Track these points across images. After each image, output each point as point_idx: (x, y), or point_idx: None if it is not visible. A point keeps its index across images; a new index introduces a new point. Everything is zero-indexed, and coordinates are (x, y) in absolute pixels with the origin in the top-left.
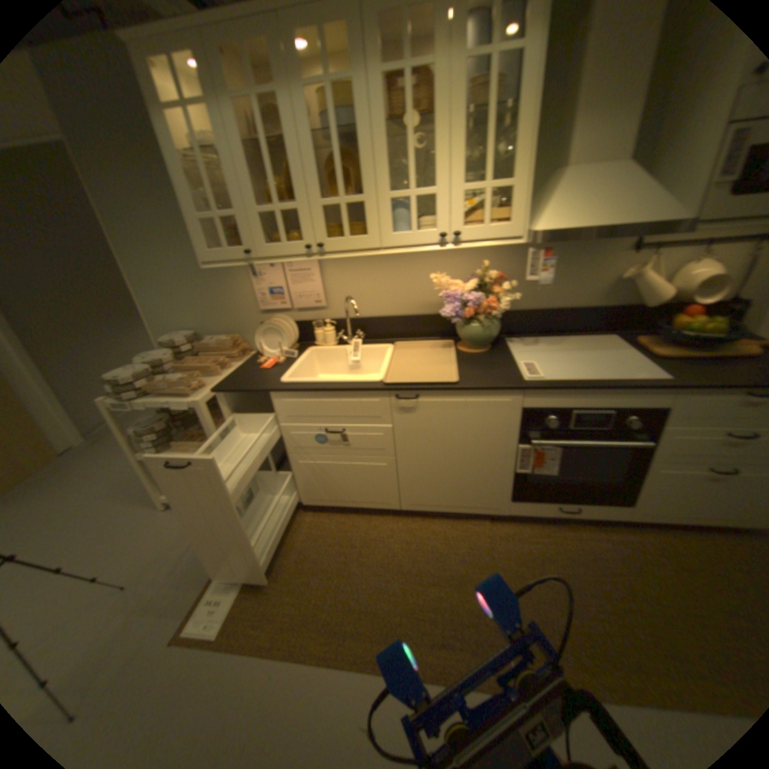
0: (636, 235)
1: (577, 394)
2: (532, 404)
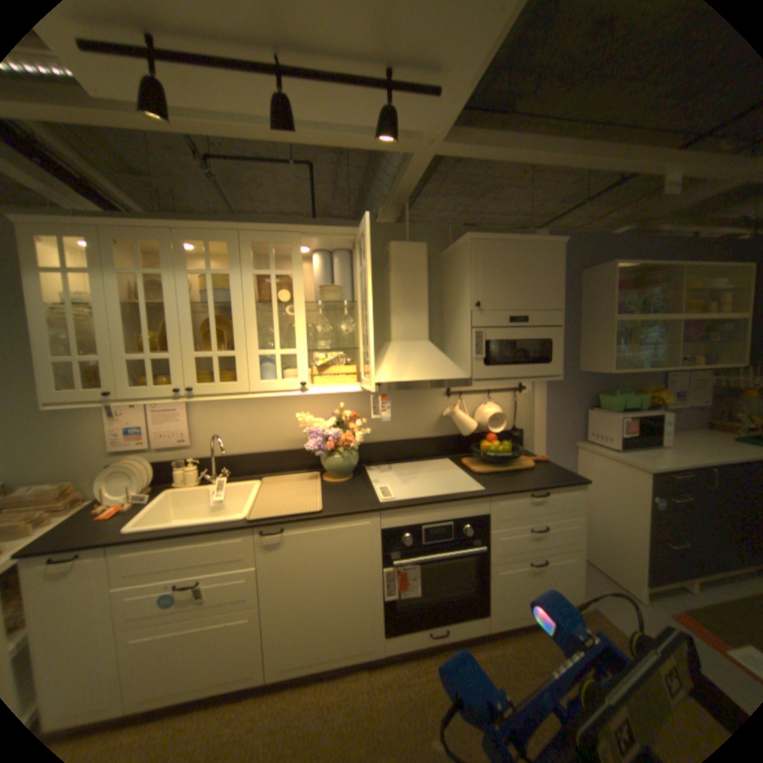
0: (444, 387)
1: (421, 511)
2: (387, 524)
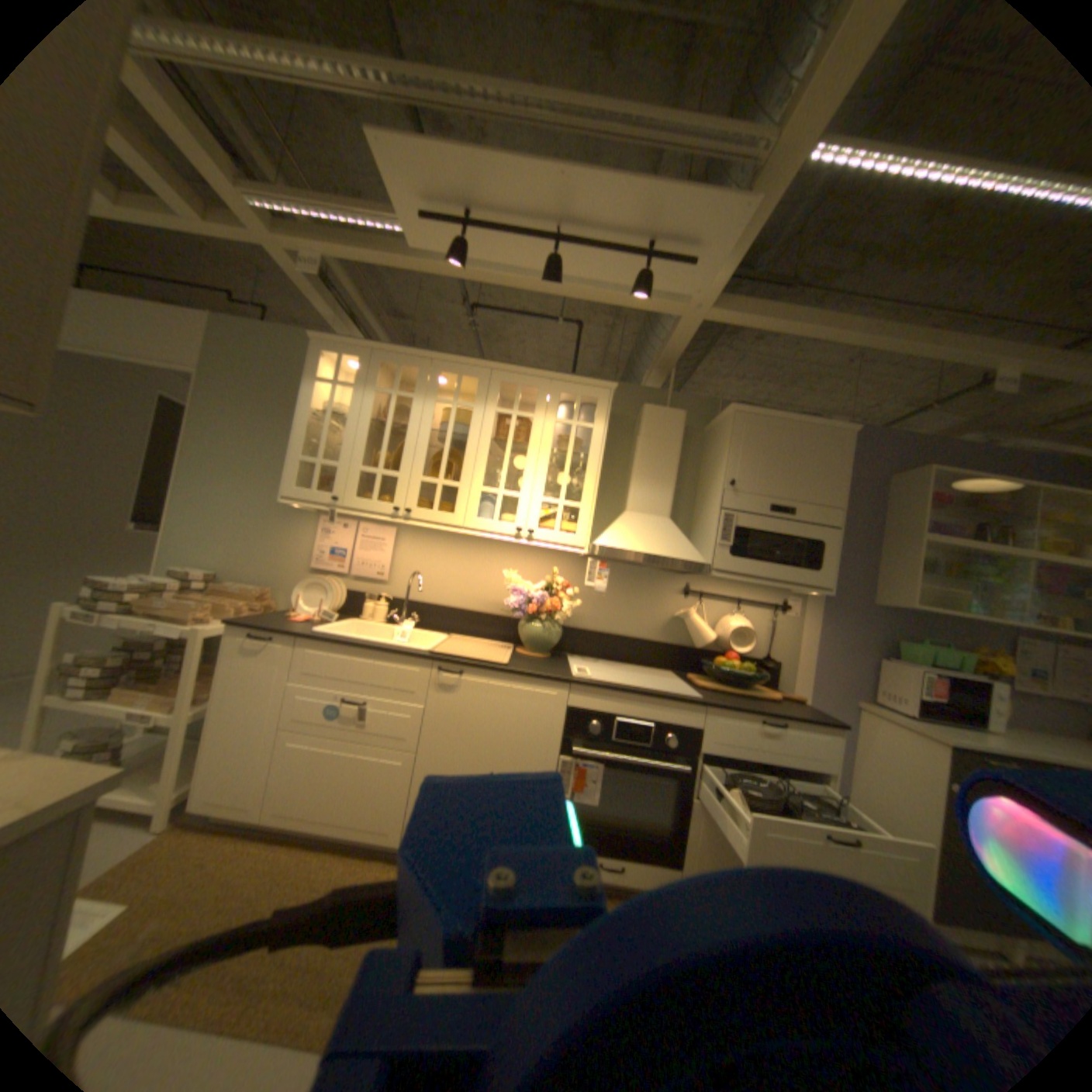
0: (682, 583)
1: (616, 697)
2: (574, 701)
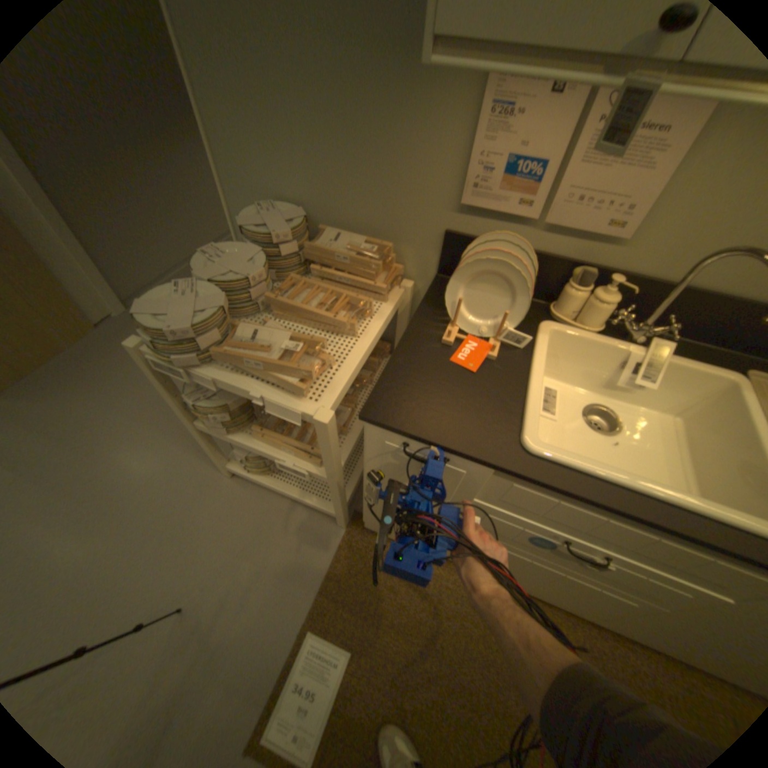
0: None
1: None
2: None
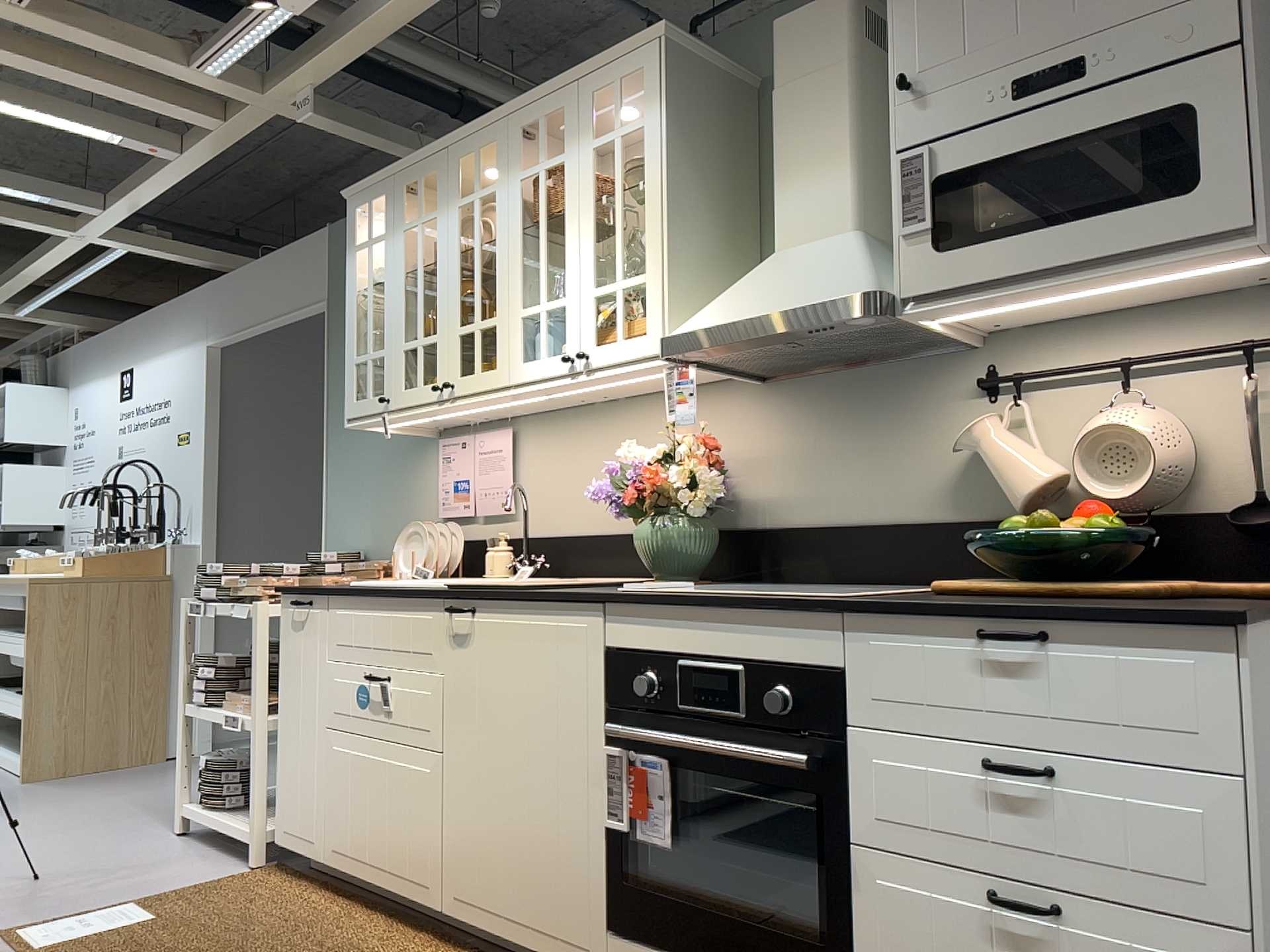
0: (978, 366)
1: (677, 617)
2: (615, 636)
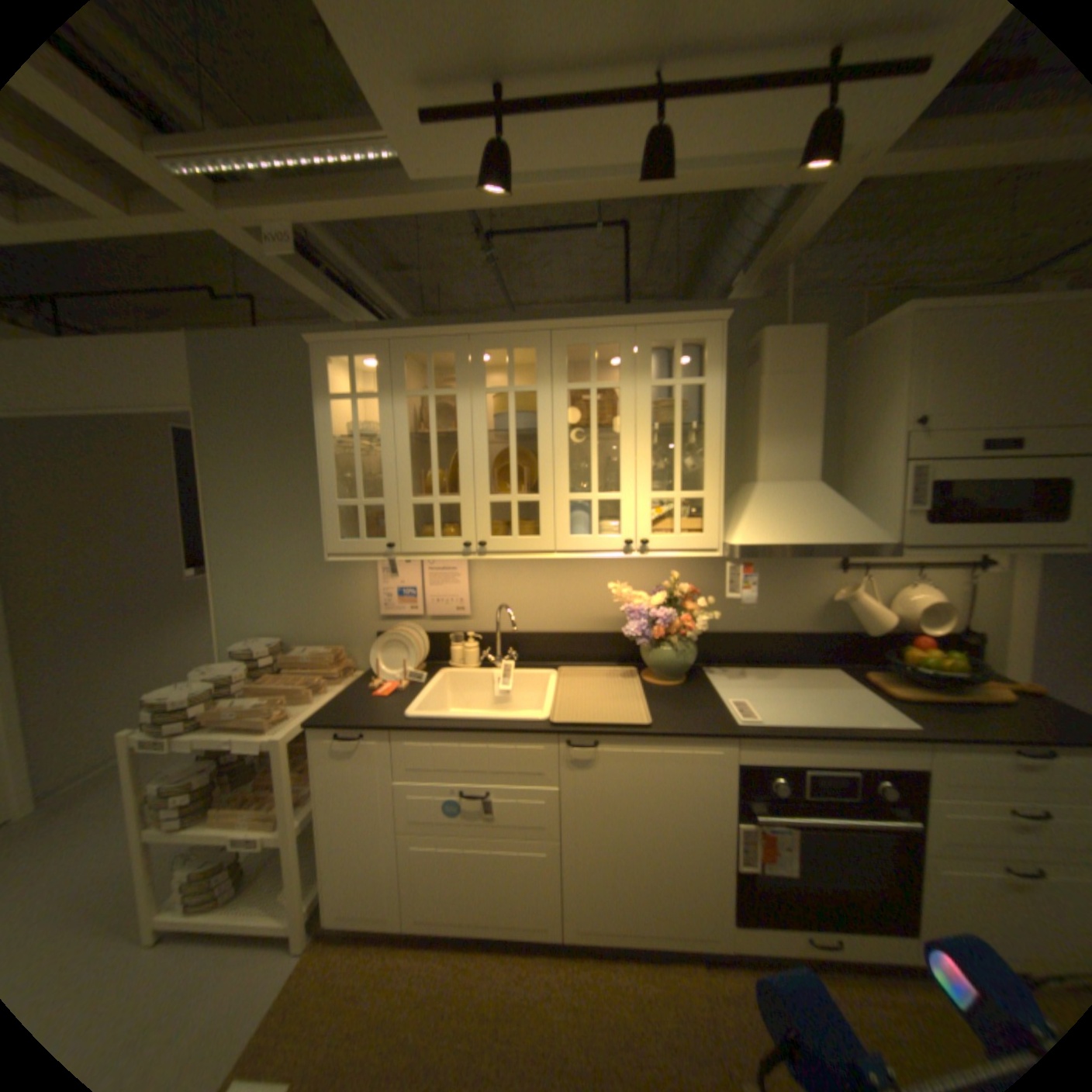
0: (841, 555)
1: (808, 748)
2: (752, 761)
